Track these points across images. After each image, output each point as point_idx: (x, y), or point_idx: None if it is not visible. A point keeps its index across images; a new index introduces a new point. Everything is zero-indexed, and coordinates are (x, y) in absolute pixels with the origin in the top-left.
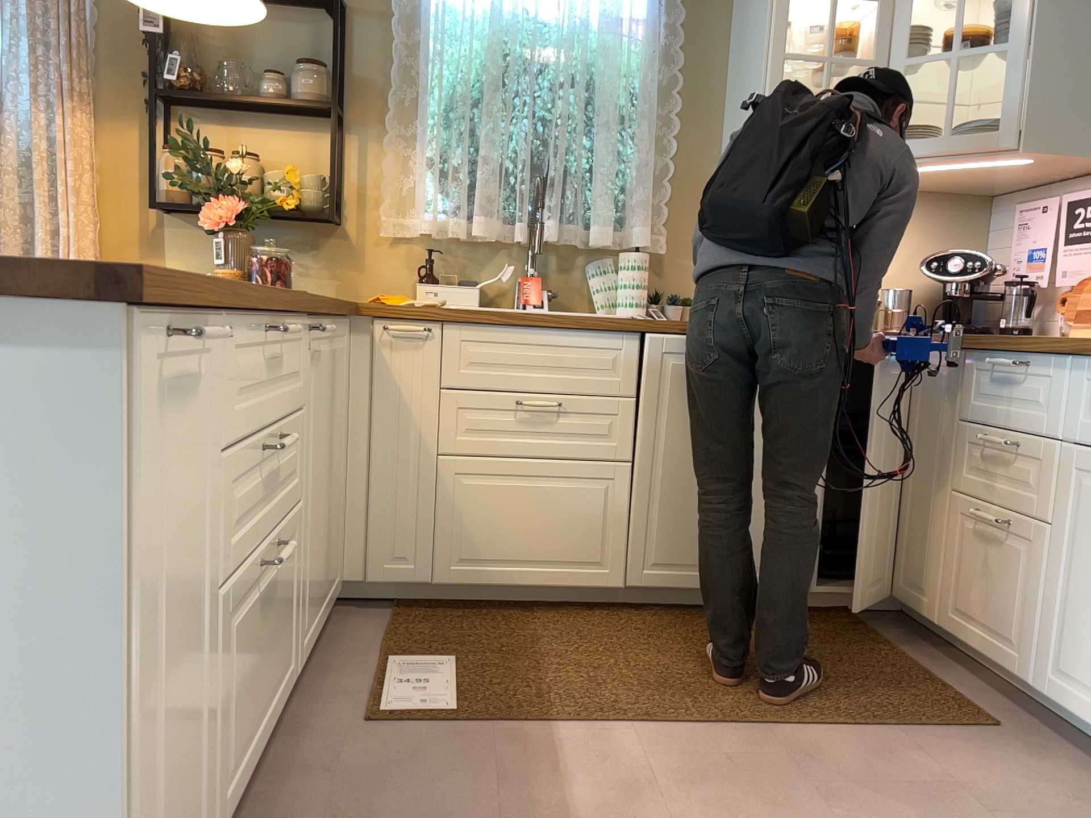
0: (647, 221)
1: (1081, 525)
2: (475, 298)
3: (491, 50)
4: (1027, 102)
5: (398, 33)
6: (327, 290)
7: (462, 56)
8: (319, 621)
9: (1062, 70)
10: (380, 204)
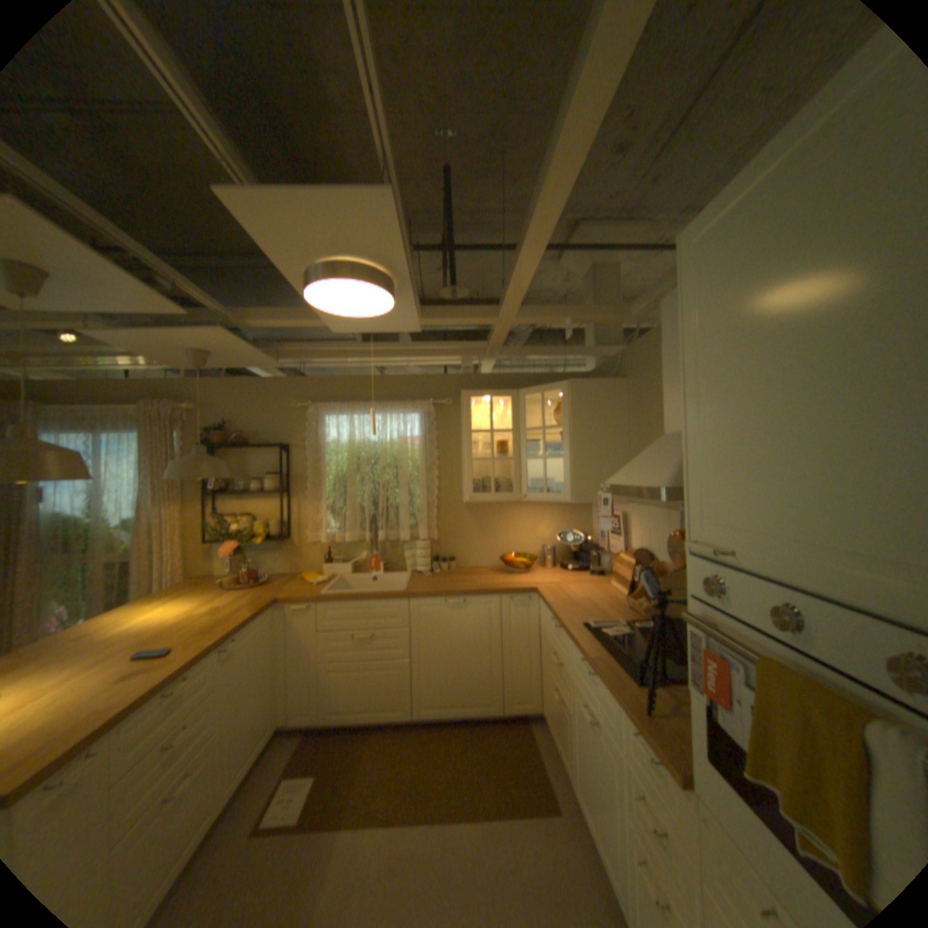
0: (426, 526)
1: (578, 719)
2: (349, 569)
3: (349, 459)
4: (572, 481)
5: (310, 454)
6: (285, 568)
7: (337, 463)
8: (246, 768)
9: (586, 466)
10: (306, 527)
